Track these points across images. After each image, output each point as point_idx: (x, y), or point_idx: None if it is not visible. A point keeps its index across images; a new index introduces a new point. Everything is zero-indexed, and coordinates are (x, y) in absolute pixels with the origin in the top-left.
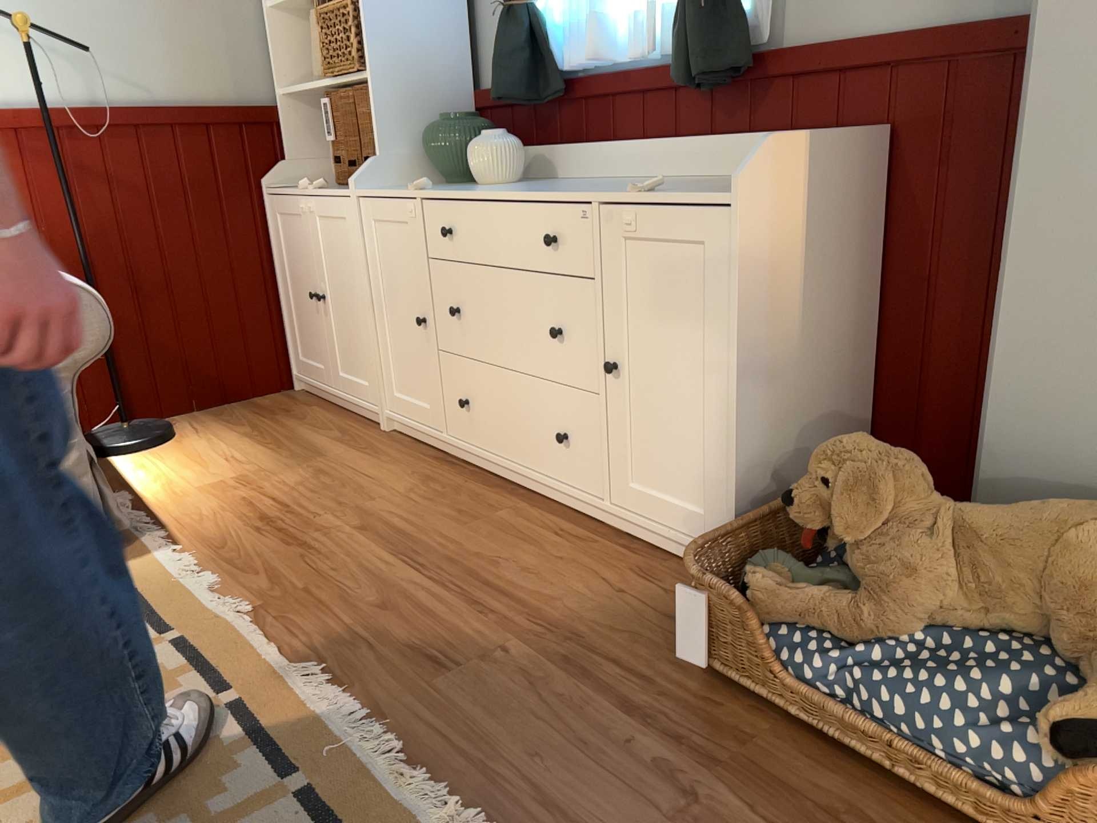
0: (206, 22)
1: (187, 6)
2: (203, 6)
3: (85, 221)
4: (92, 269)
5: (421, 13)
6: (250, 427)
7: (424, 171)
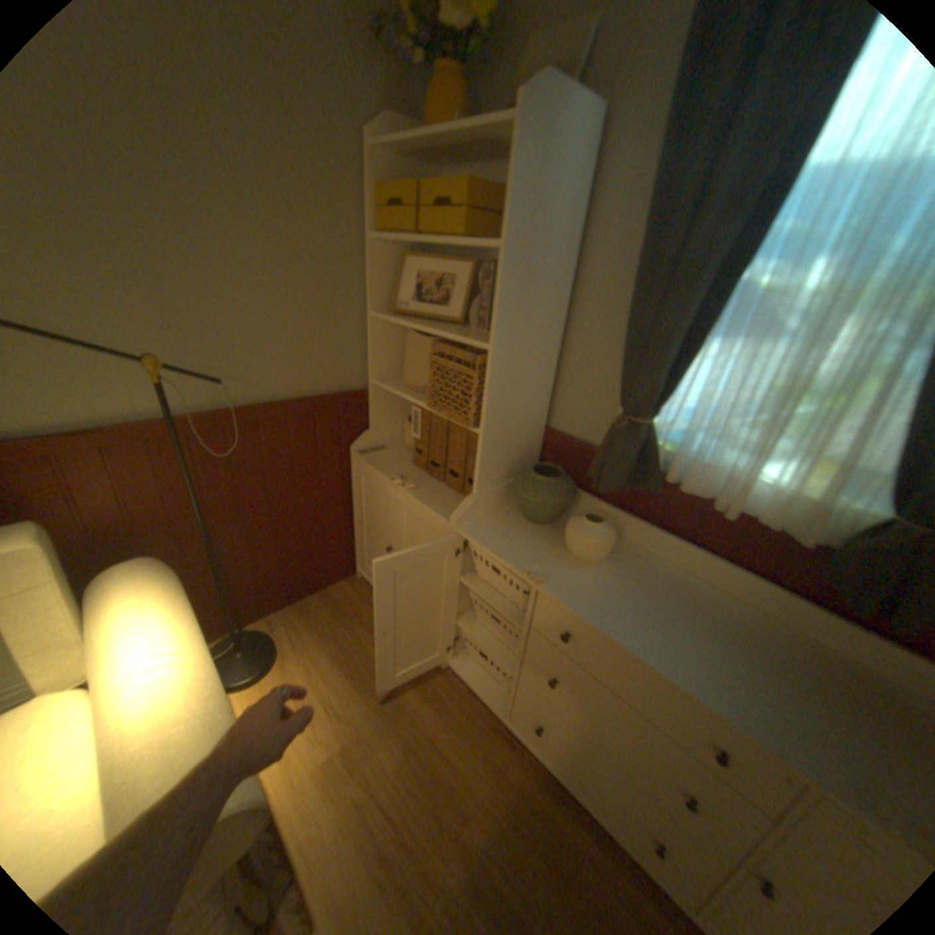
0: (318, 325)
1: (304, 311)
2: (317, 311)
3: (205, 499)
4: (210, 533)
5: (529, 376)
6: (335, 644)
7: (505, 496)
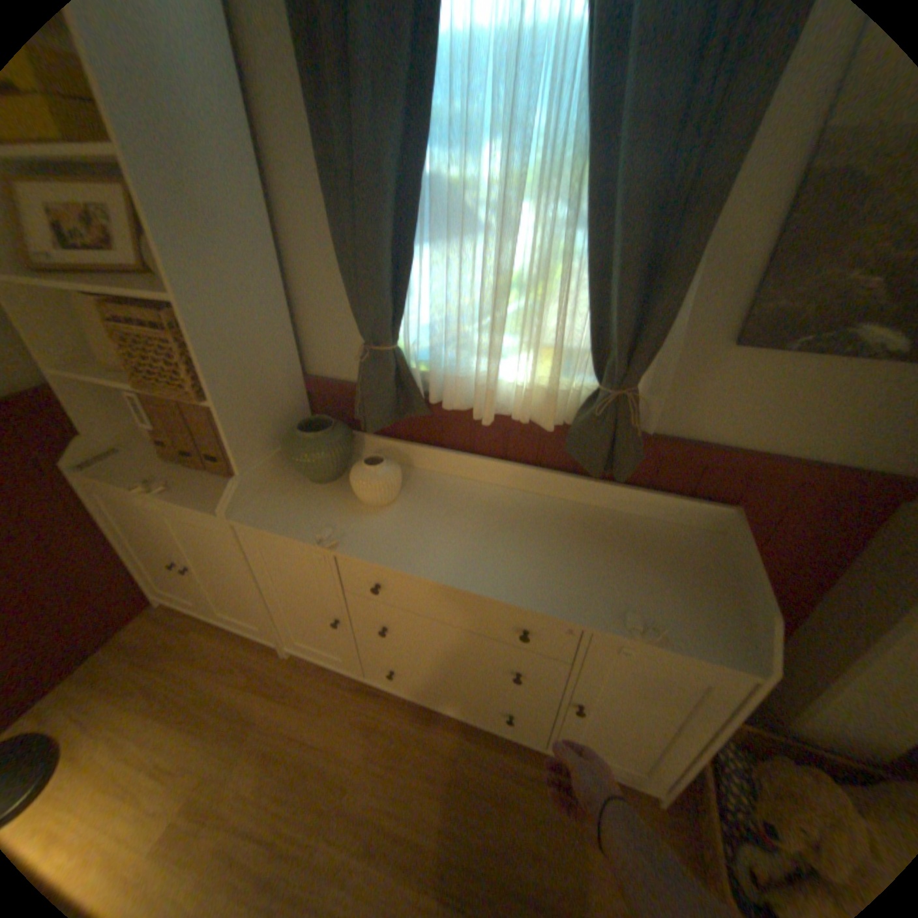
0: None
1: None
2: None
3: None
4: None
5: (252, 323)
6: (144, 695)
7: (282, 465)
